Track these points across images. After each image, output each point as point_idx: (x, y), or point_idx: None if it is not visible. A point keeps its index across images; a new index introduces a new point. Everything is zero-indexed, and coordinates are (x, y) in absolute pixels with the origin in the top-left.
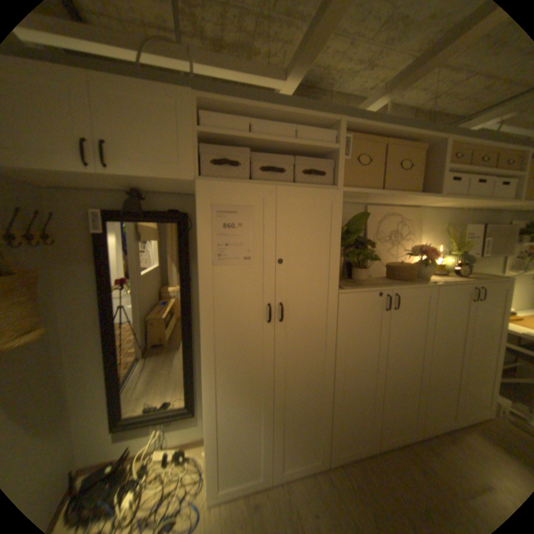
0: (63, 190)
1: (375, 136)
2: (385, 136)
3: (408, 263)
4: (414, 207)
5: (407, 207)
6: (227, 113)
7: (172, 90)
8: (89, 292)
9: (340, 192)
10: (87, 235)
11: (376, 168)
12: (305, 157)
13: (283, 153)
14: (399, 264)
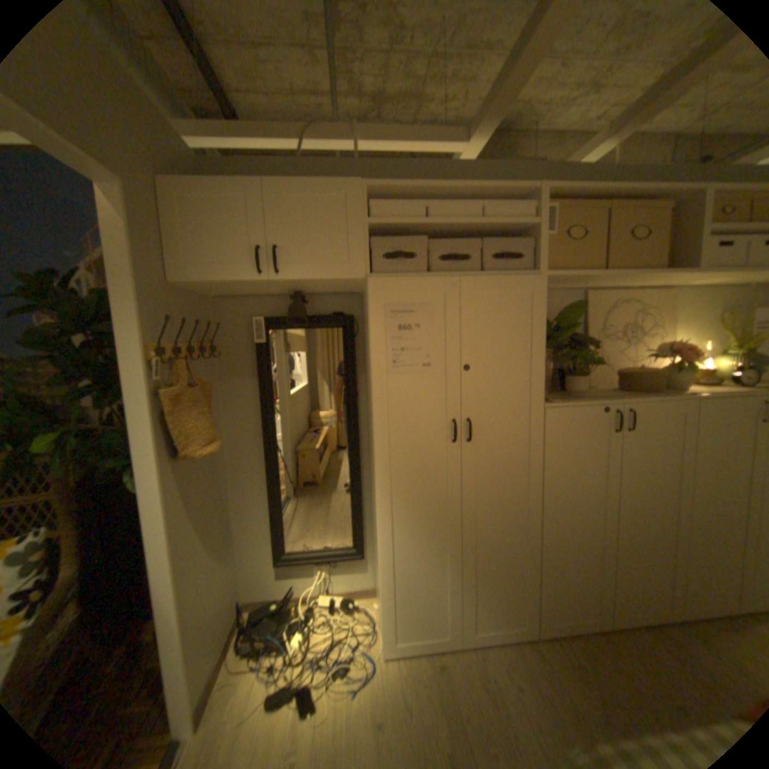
0: (226, 300)
1: (592, 199)
2: (607, 199)
3: (652, 369)
4: (662, 289)
5: (650, 289)
6: (398, 199)
7: (341, 184)
8: (250, 410)
9: (543, 278)
10: (248, 348)
11: (595, 241)
12: (495, 237)
13: (466, 236)
14: (637, 371)
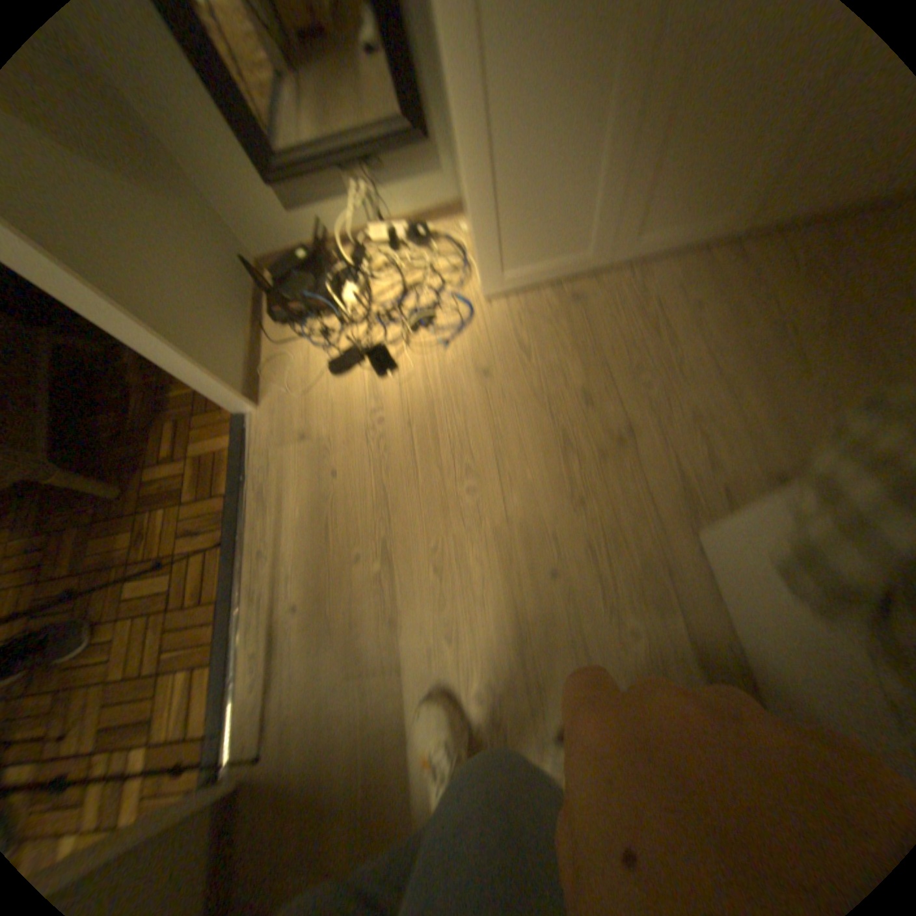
0: None
1: None
2: None
3: None
4: None
5: None
6: None
7: None
8: None
9: None
10: None
11: None
12: None
13: None
14: None
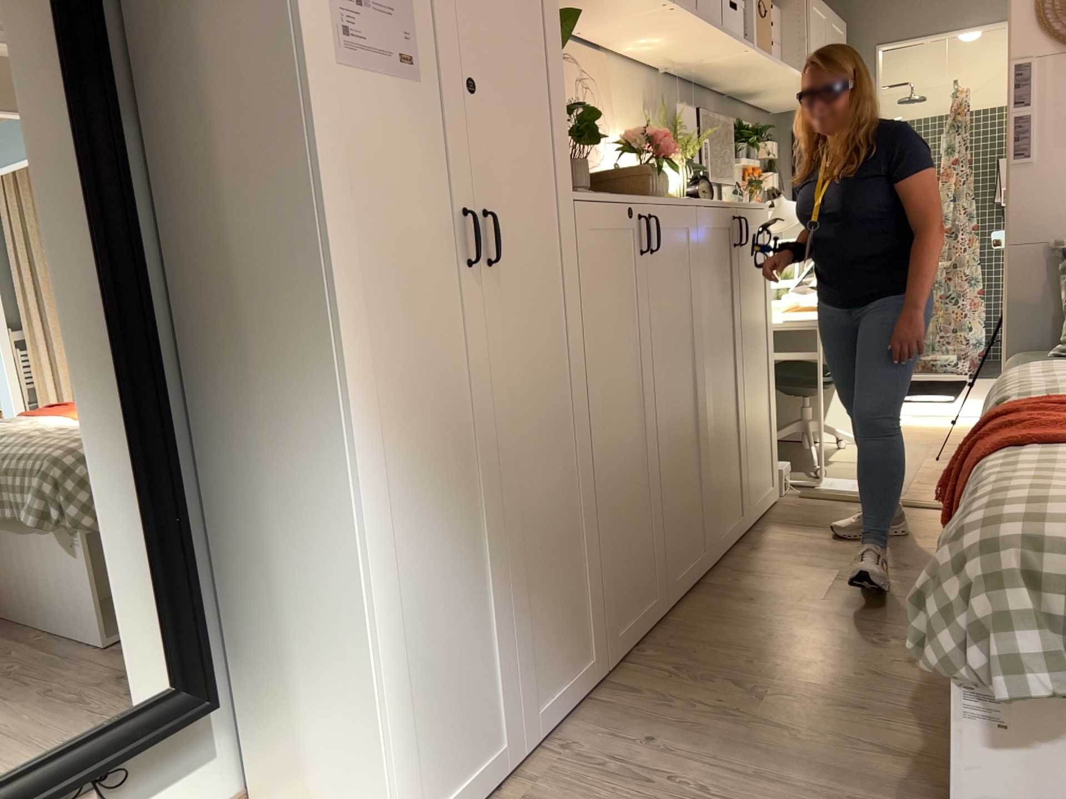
0: None
1: None
2: None
3: (621, 170)
4: (593, 47)
5: (582, 43)
6: None
7: None
8: None
9: None
10: None
11: None
12: None
13: None
14: (615, 167)
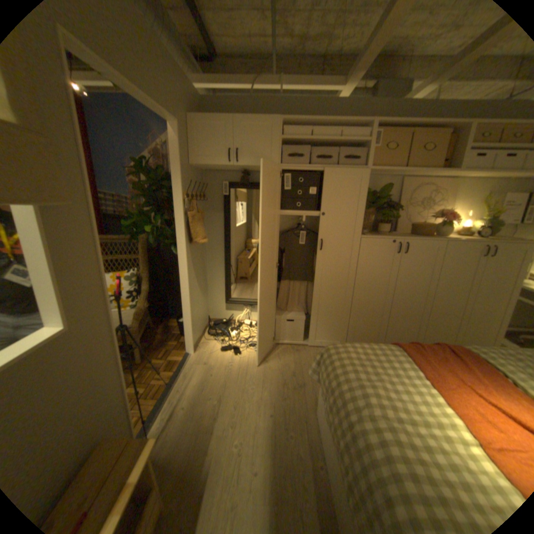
0: (211, 172)
1: (406, 126)
2: (415, 126)
3: (431, 224)
4: (451, 178)
5: (444, 178)
6: (299, 124)
7: (270, 118)
8: (219, 228)
9: (368, 170)
10: (220, 197)
11: (405, 150)
12: (349, 145)
13: (333, 144)
14: (421, 224)
